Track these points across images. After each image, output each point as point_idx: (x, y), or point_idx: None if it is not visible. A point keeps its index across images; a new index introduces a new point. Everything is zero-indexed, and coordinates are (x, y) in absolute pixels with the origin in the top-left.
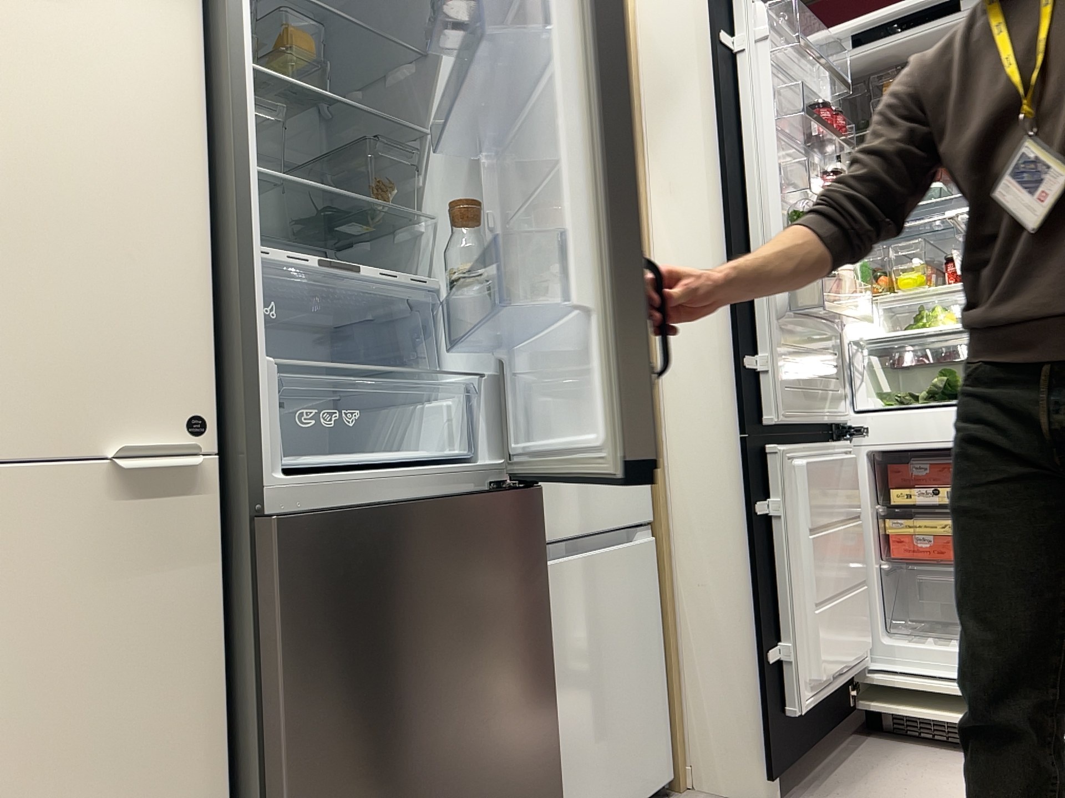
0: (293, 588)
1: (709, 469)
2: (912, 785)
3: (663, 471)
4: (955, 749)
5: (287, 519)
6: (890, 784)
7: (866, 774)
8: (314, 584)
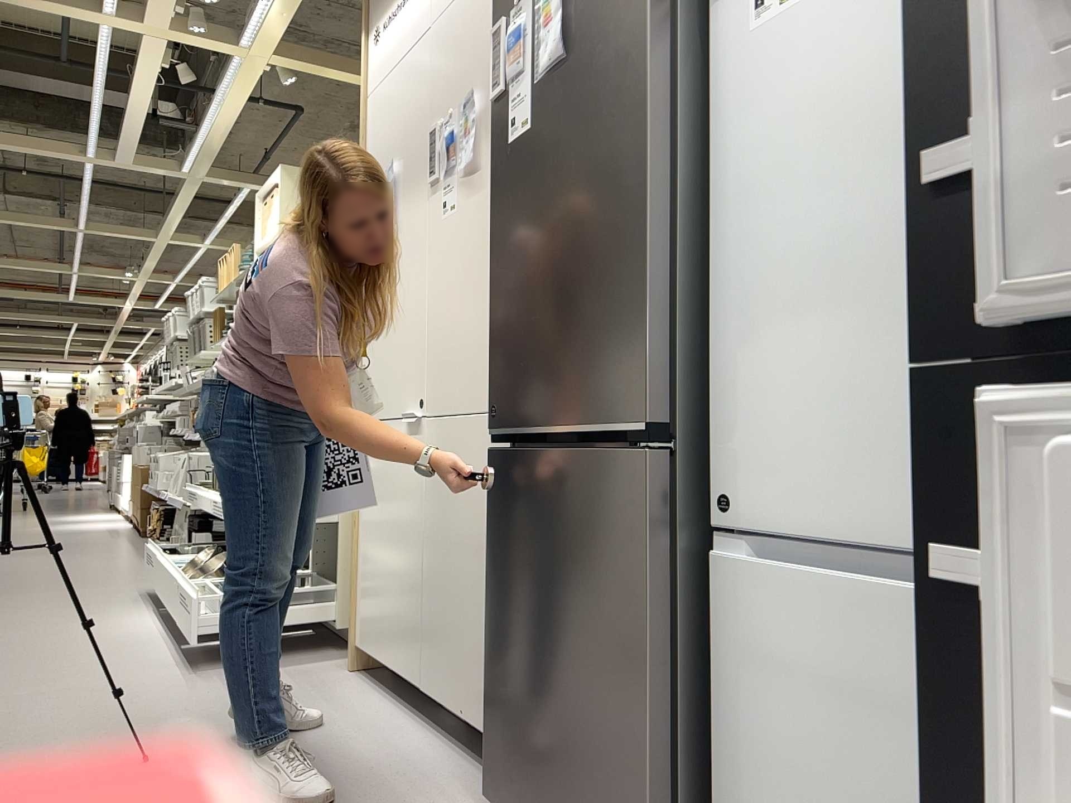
0: (493, 496)
1: None
2: None
3: None
4: None
5: (496, 452)
6: None
7: None
8: (498, 496)
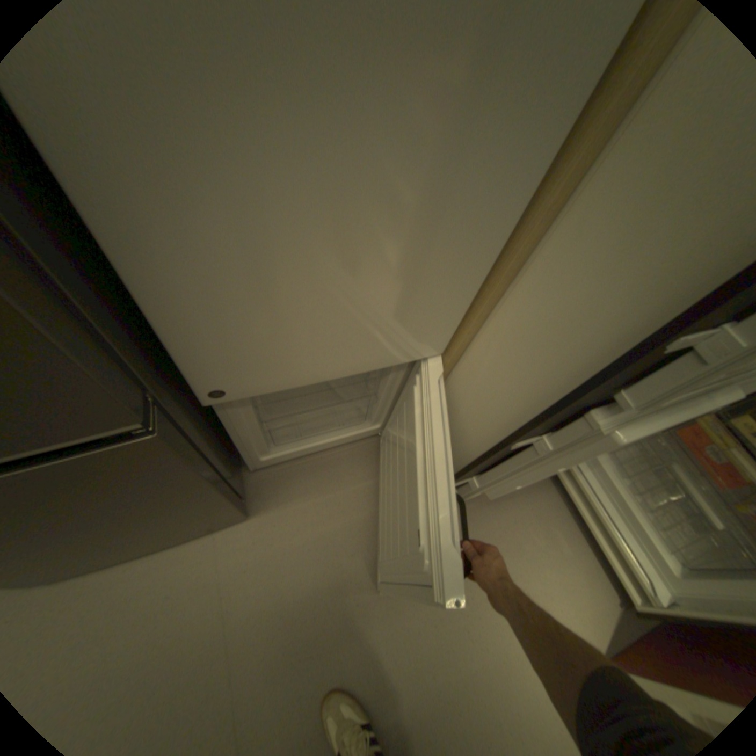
0: None
1: (515, 365)
2: (511, 533)
3: (479, 320)
4: (571, 517)
5: None
6: (501, 523)
7: (497, 504)
8: None
